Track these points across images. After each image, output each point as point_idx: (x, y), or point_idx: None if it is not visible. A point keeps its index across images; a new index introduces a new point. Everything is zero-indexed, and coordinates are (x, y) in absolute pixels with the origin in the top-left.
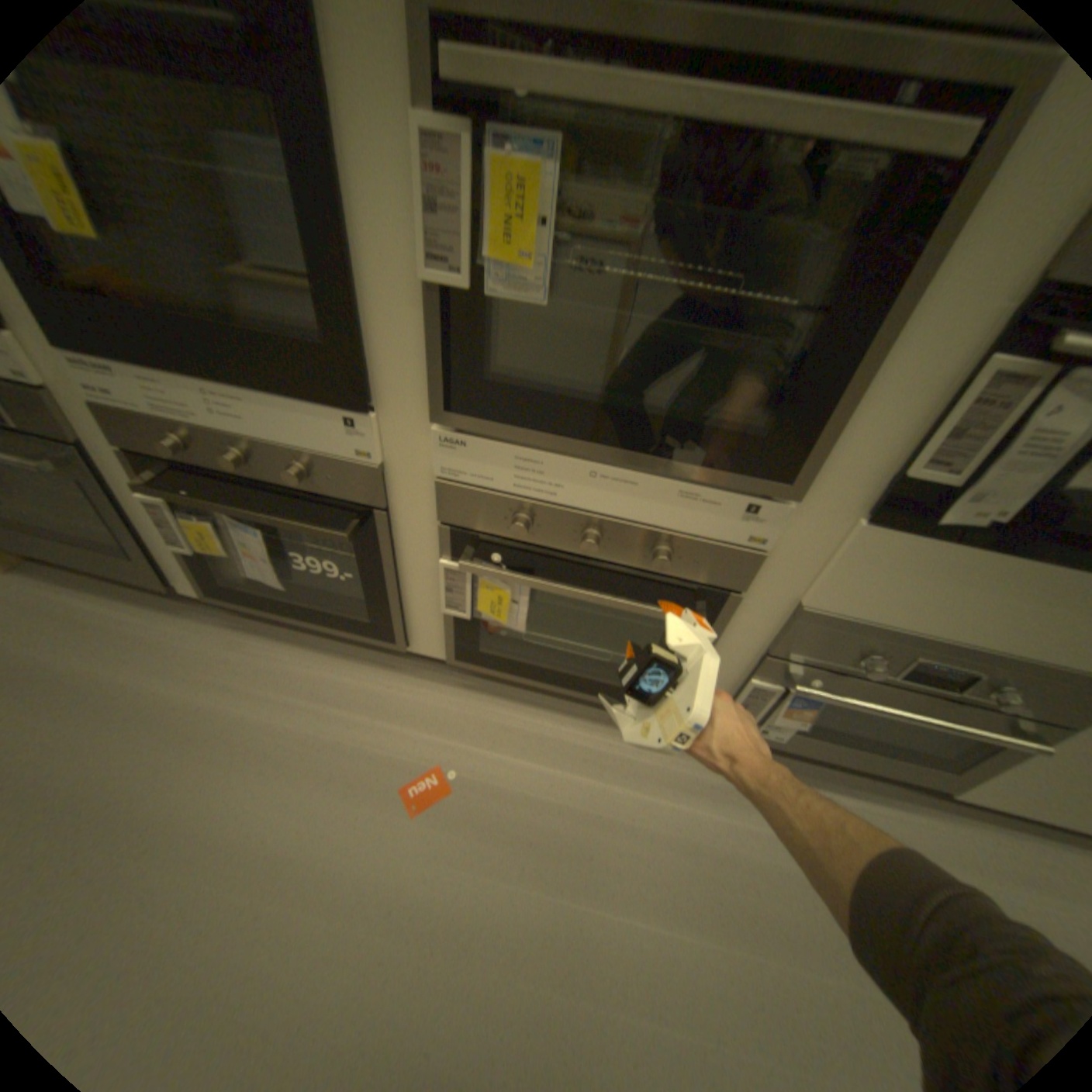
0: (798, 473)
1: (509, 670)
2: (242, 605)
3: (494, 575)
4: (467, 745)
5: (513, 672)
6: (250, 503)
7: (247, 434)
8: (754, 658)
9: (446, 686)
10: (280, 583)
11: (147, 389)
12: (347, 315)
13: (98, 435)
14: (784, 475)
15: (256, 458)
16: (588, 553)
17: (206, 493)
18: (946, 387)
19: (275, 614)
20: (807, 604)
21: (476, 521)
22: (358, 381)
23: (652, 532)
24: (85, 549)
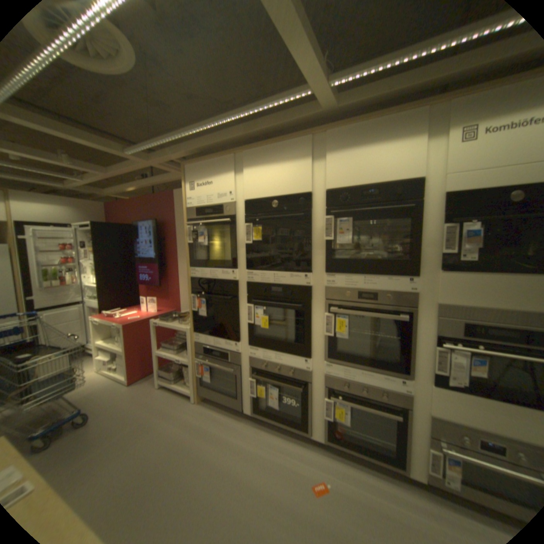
0: (411, 374)
1: (346, 452)
2: (262, 419)
3: (340, 404)
4: (333, 480)
5: (348, 454)
6: (276, 383)
7: (282, 364)
8: (429, 442)
9: (324, 458)
10: (278, 408)
11: (263, 355)
12: (309, 341)
13: (245, 365)
14: (408, 375)
15: (282, 370)
16: (365, 397)
17: (266, 380)
18: (434, 355)
19: (269, 424)
20: (433, 416)
21: (335, 388)
22: (309, 353)
23: (381, 391)
24: (223, 398)
